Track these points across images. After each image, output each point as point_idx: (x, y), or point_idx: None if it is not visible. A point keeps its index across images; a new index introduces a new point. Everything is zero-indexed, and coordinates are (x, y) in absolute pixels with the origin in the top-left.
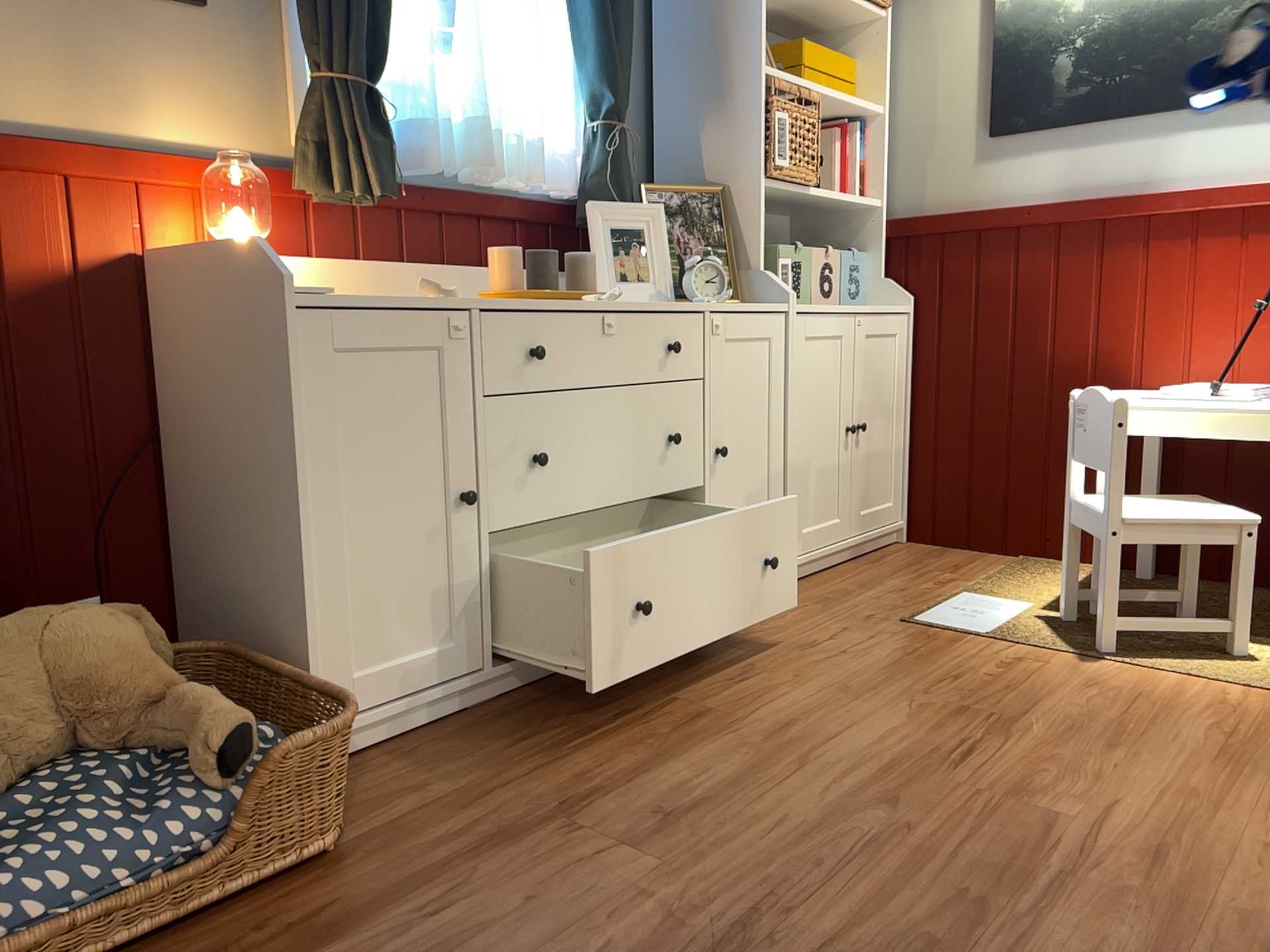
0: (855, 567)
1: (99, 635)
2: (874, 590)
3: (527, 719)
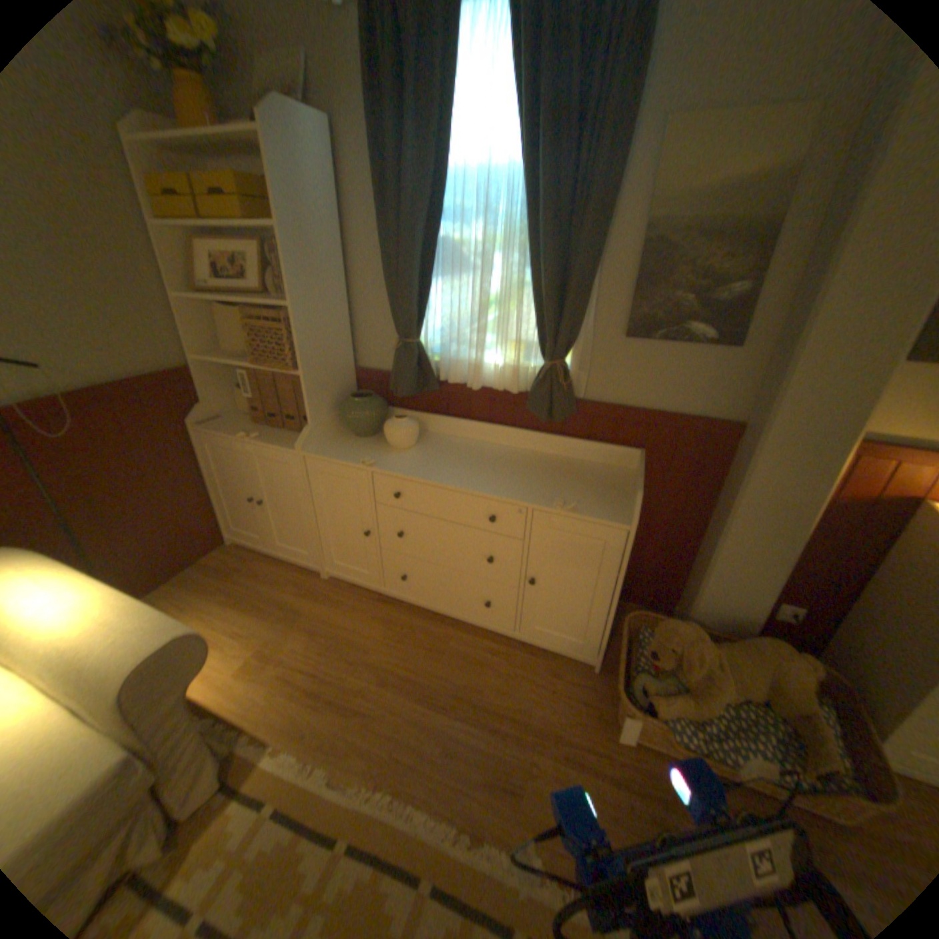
0: None
1: (797, 679)
2: None
3: None
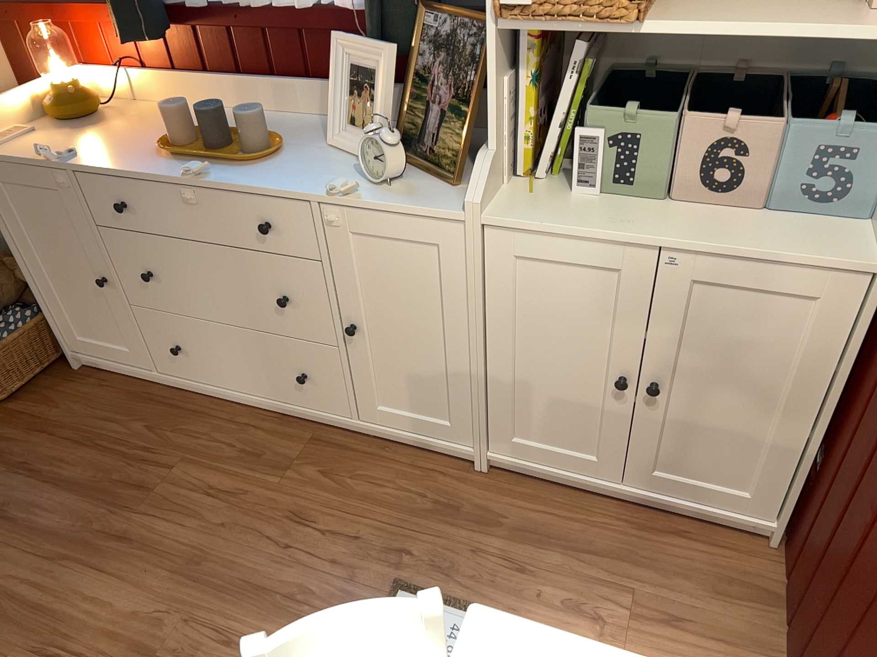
0: (598, 508)
1: None
2: (505, 538)
3: (153, 409)
